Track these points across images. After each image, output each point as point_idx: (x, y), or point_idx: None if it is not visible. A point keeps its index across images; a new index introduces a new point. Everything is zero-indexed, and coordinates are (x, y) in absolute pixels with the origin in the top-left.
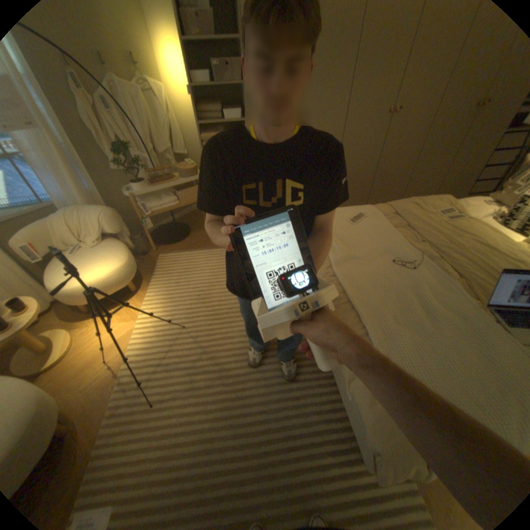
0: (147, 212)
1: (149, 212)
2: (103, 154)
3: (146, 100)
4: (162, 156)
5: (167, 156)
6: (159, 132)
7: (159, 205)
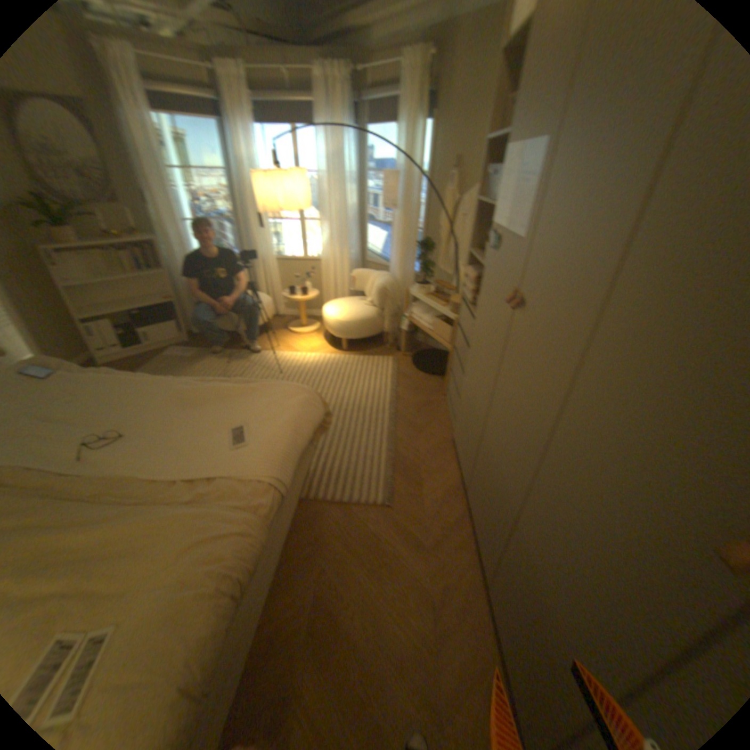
0: (407, 314)
1: (408, 316)
2: (442, 251)
3: None
4: None
5: None
6: None
7: (416, 317)
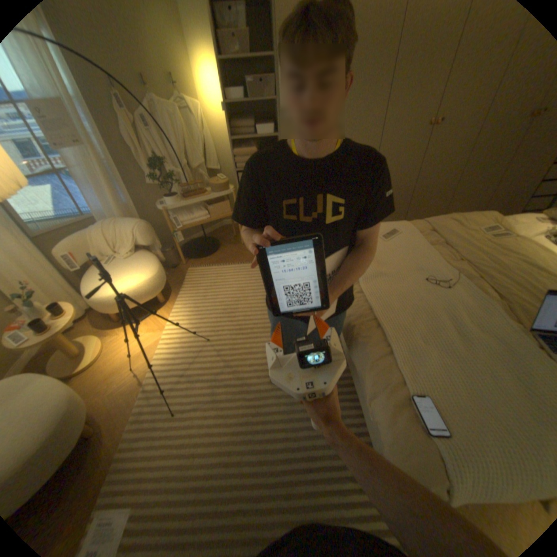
0: (178, 226)
1: (181, 226)
2: (140, 170)
3: (182, 117)
4: (195, 171)
5: (200, 171)
6: (193, 148)
7: (190, 219)
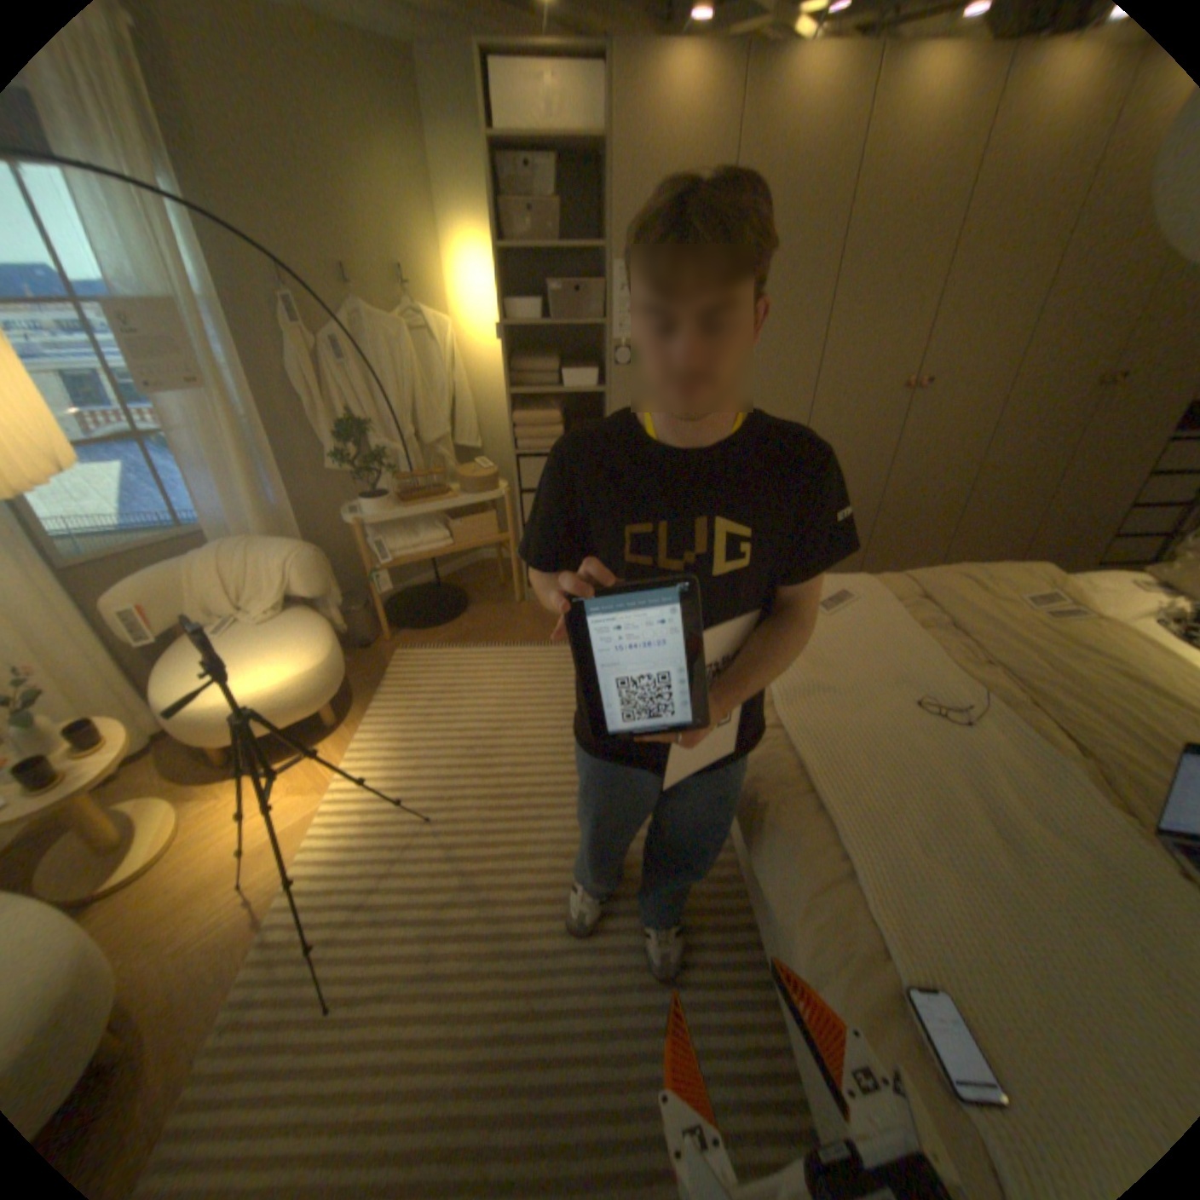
0: (384, 559)
1: (389, 559)
2: (316, 441)
3: (415, 346)
4: (431, 450)
5: (441, 449)
6: (432, 405)
7: (411, 546)
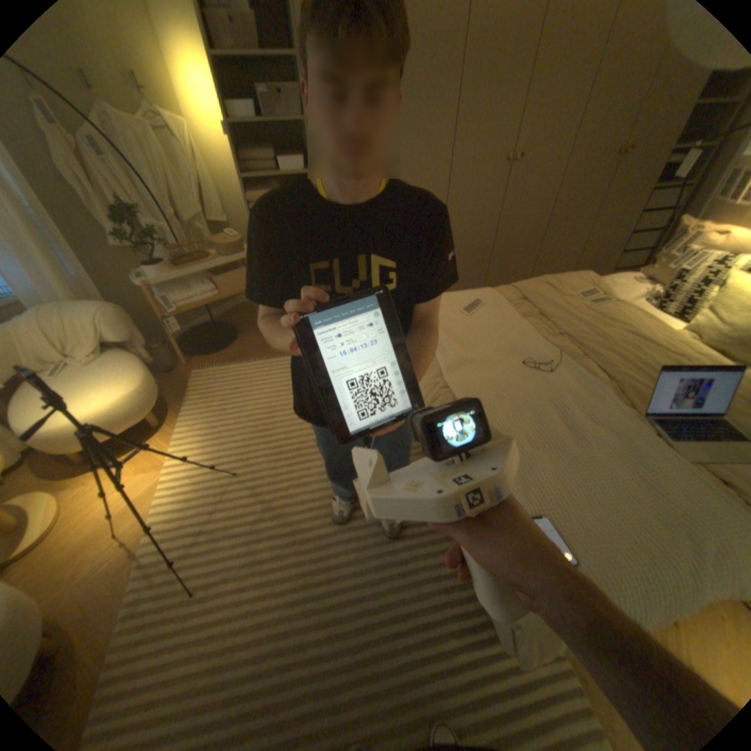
0: (170, 309)
1: (173, 308)
2: (96, 224)
3: (160, 143)
4: (189, 226)
5: (197, 225)
6: (183, 190)
7: (188, 298)
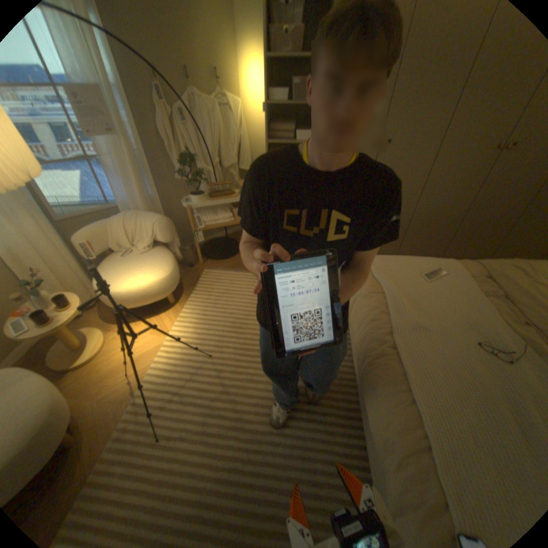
0: (200, 226)
1: (203, 226)
2: (171, 164)
3: (221, 115)
4: (227, 171)
5: (232, 171)
6: (228, 147)
7: (213, 221)
